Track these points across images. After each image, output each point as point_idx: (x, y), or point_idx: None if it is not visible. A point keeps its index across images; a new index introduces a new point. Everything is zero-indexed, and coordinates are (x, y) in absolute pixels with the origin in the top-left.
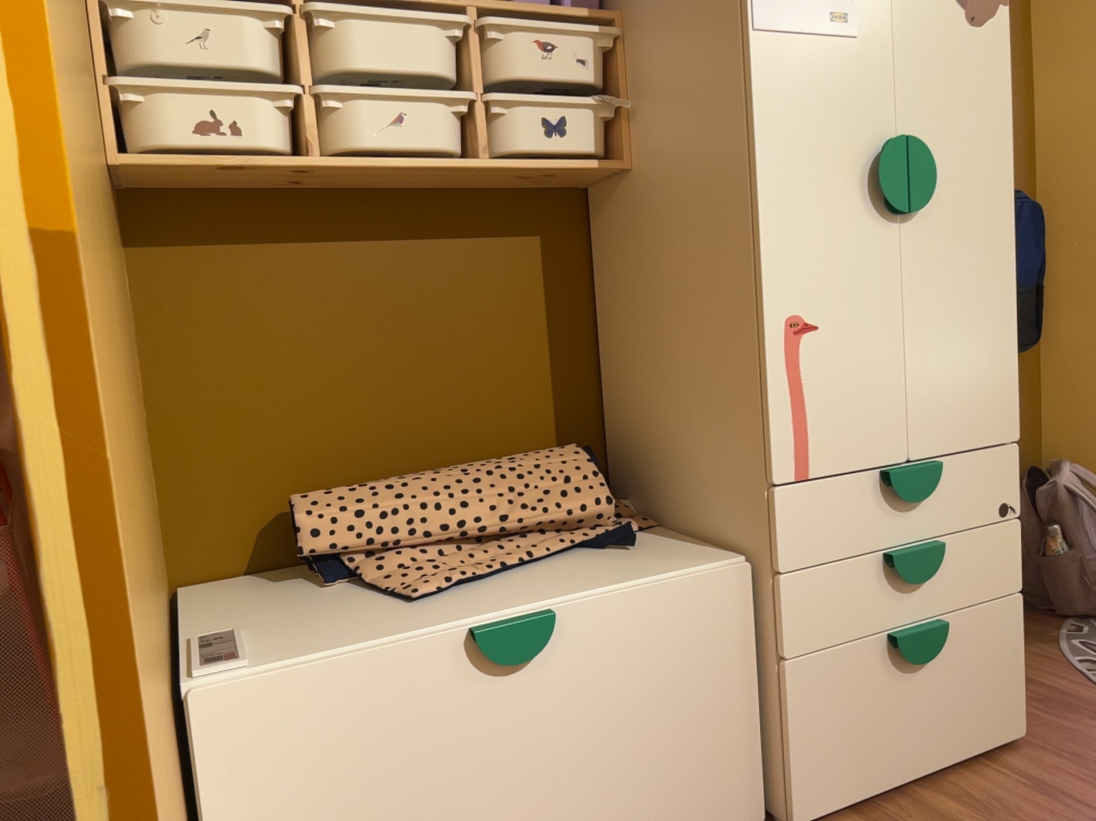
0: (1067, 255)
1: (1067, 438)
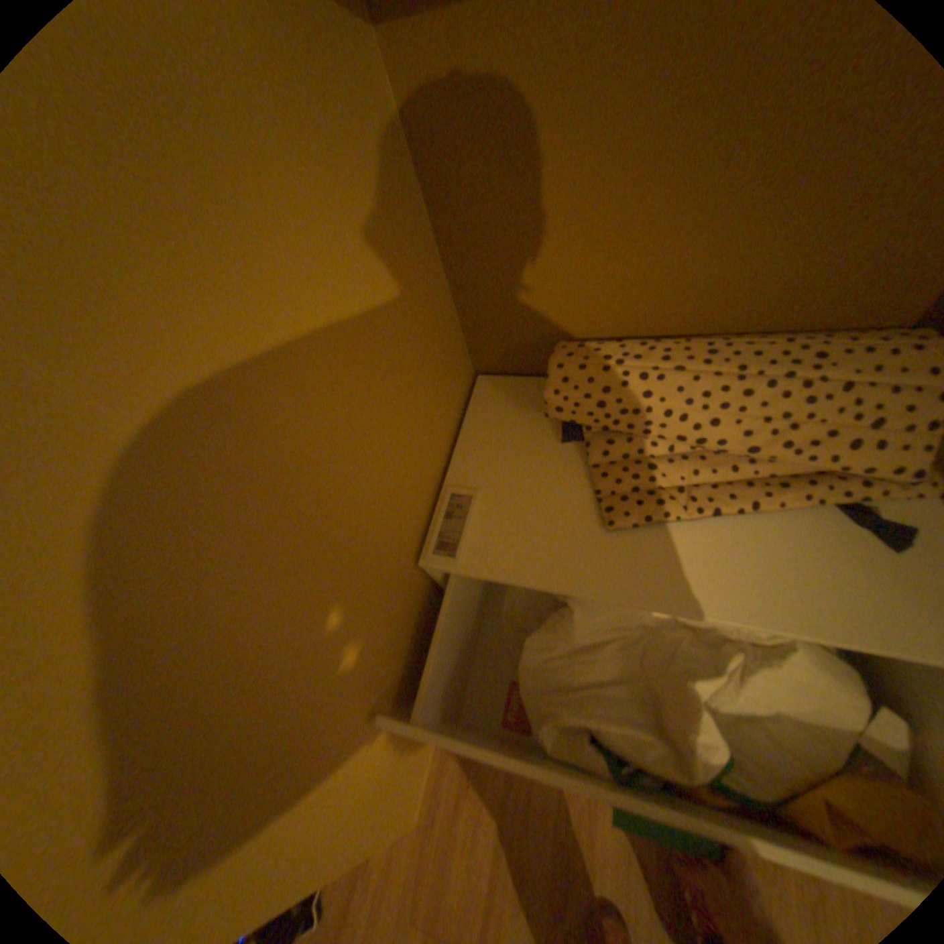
0: None
1: None
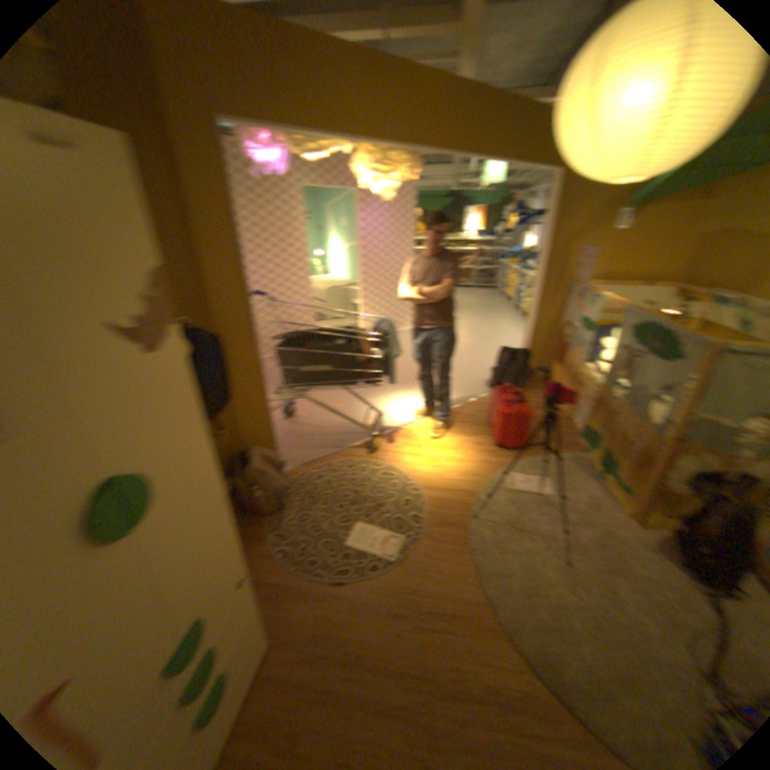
0: (239, 352)
1: (254, 431)
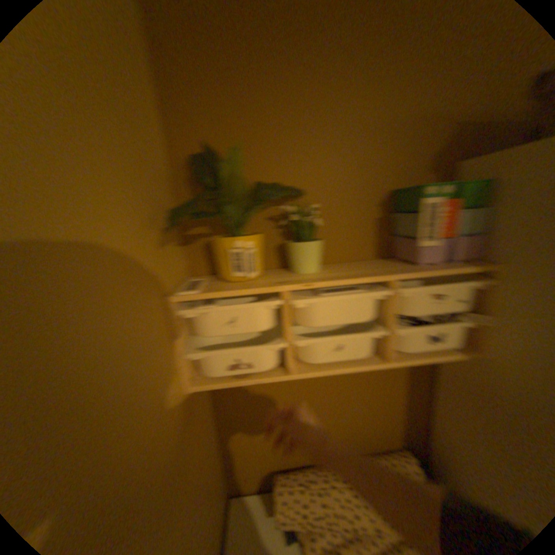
0: None
1: None
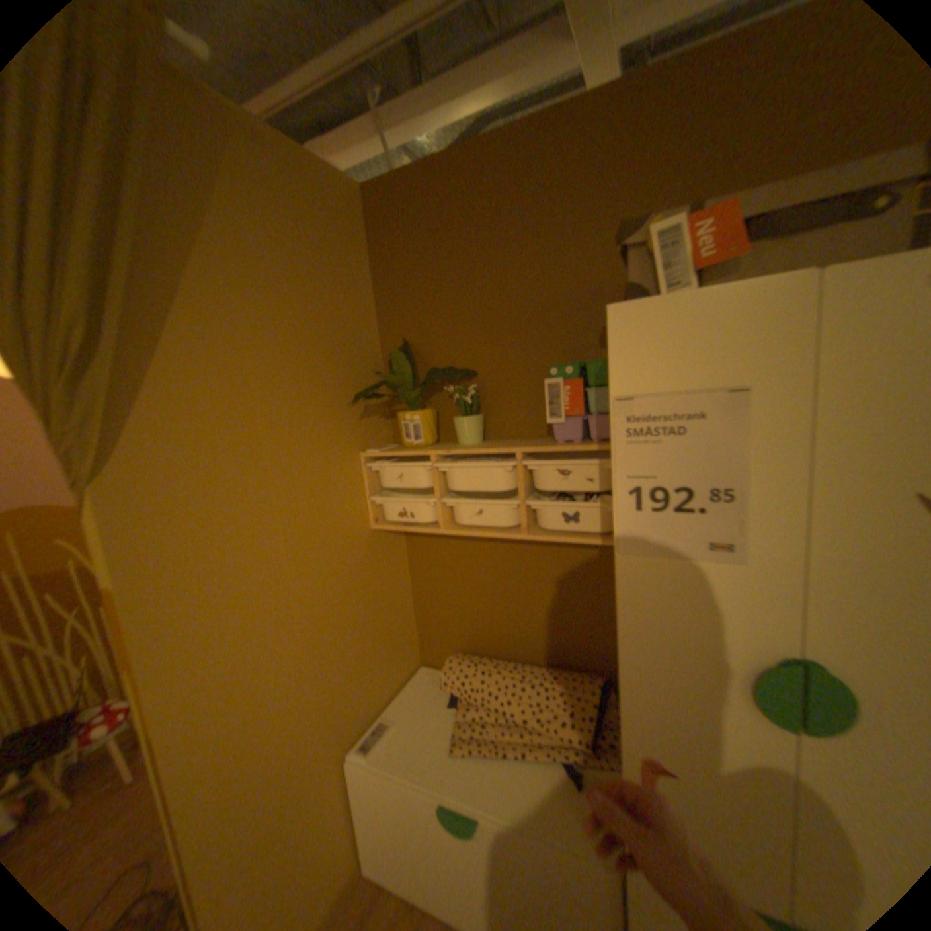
0: None
1: None
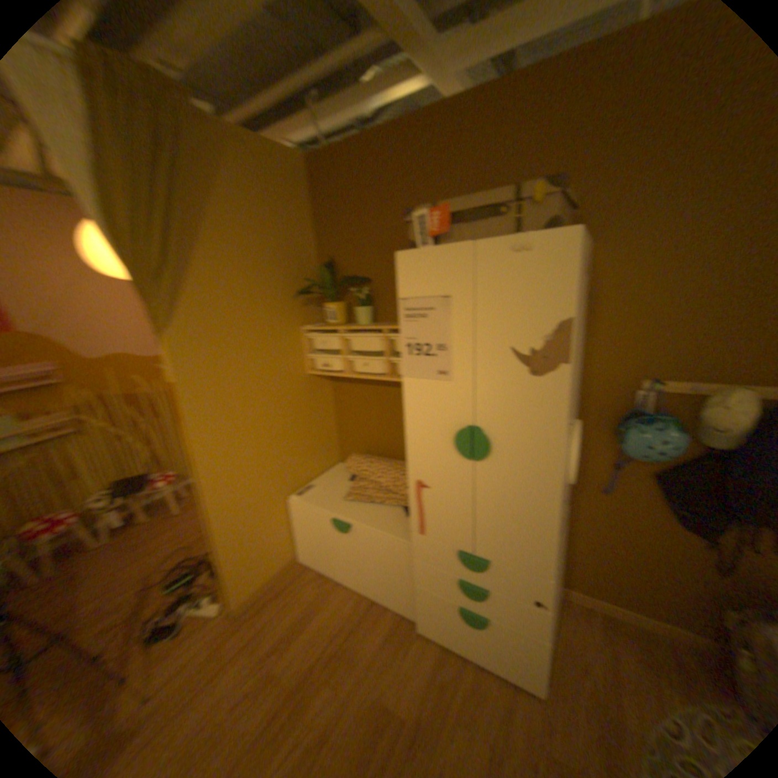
0: None
1: None
